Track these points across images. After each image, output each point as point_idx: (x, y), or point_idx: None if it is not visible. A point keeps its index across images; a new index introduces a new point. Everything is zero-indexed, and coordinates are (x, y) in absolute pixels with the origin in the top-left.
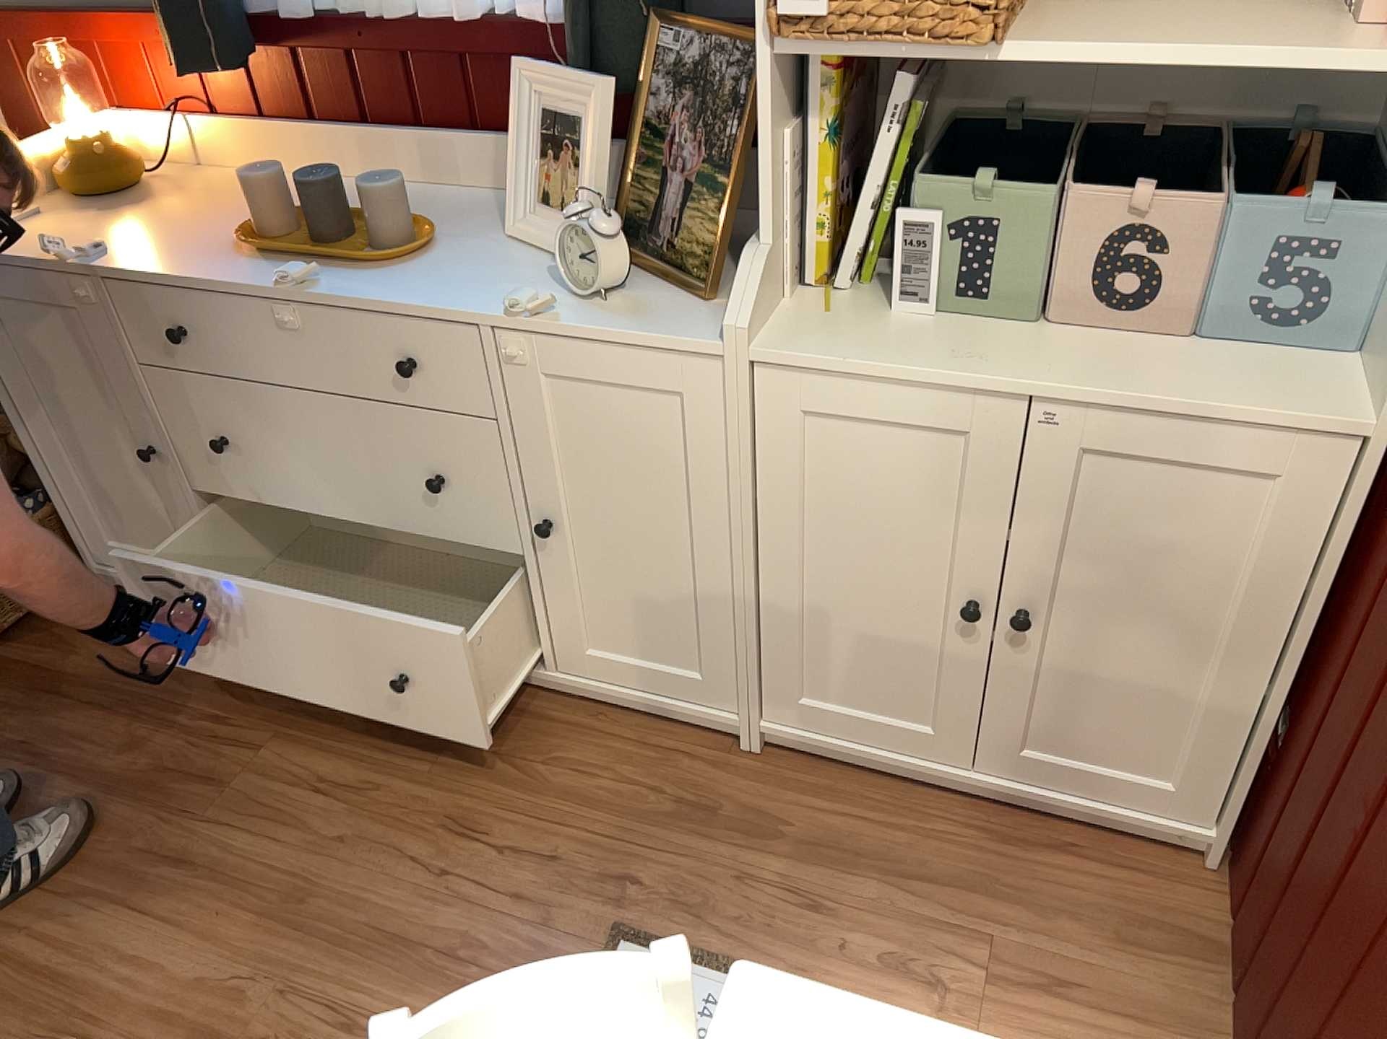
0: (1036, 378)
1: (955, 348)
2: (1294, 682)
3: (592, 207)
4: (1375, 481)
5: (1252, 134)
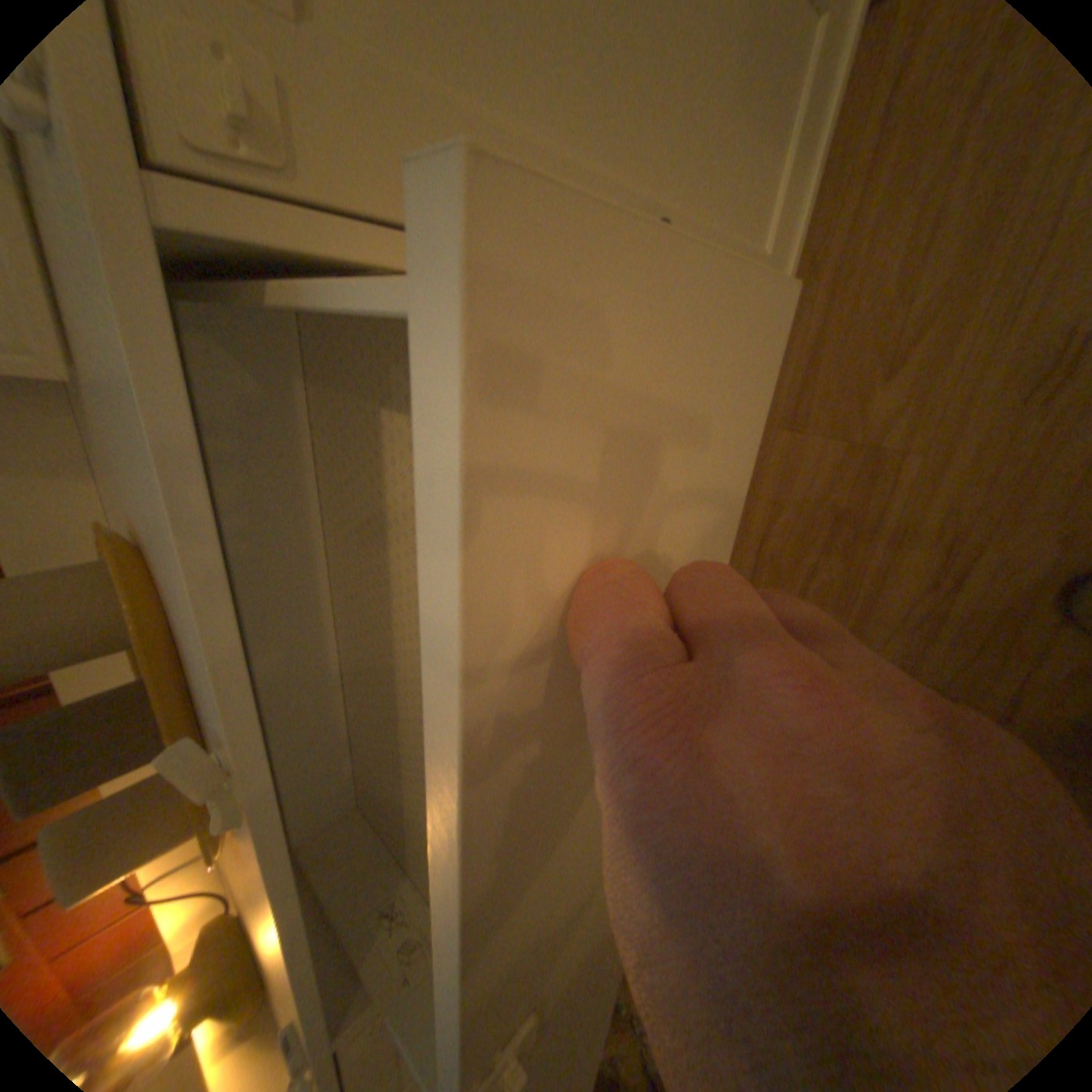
0: None
1: None
2: None
3: None
4: None
5: None
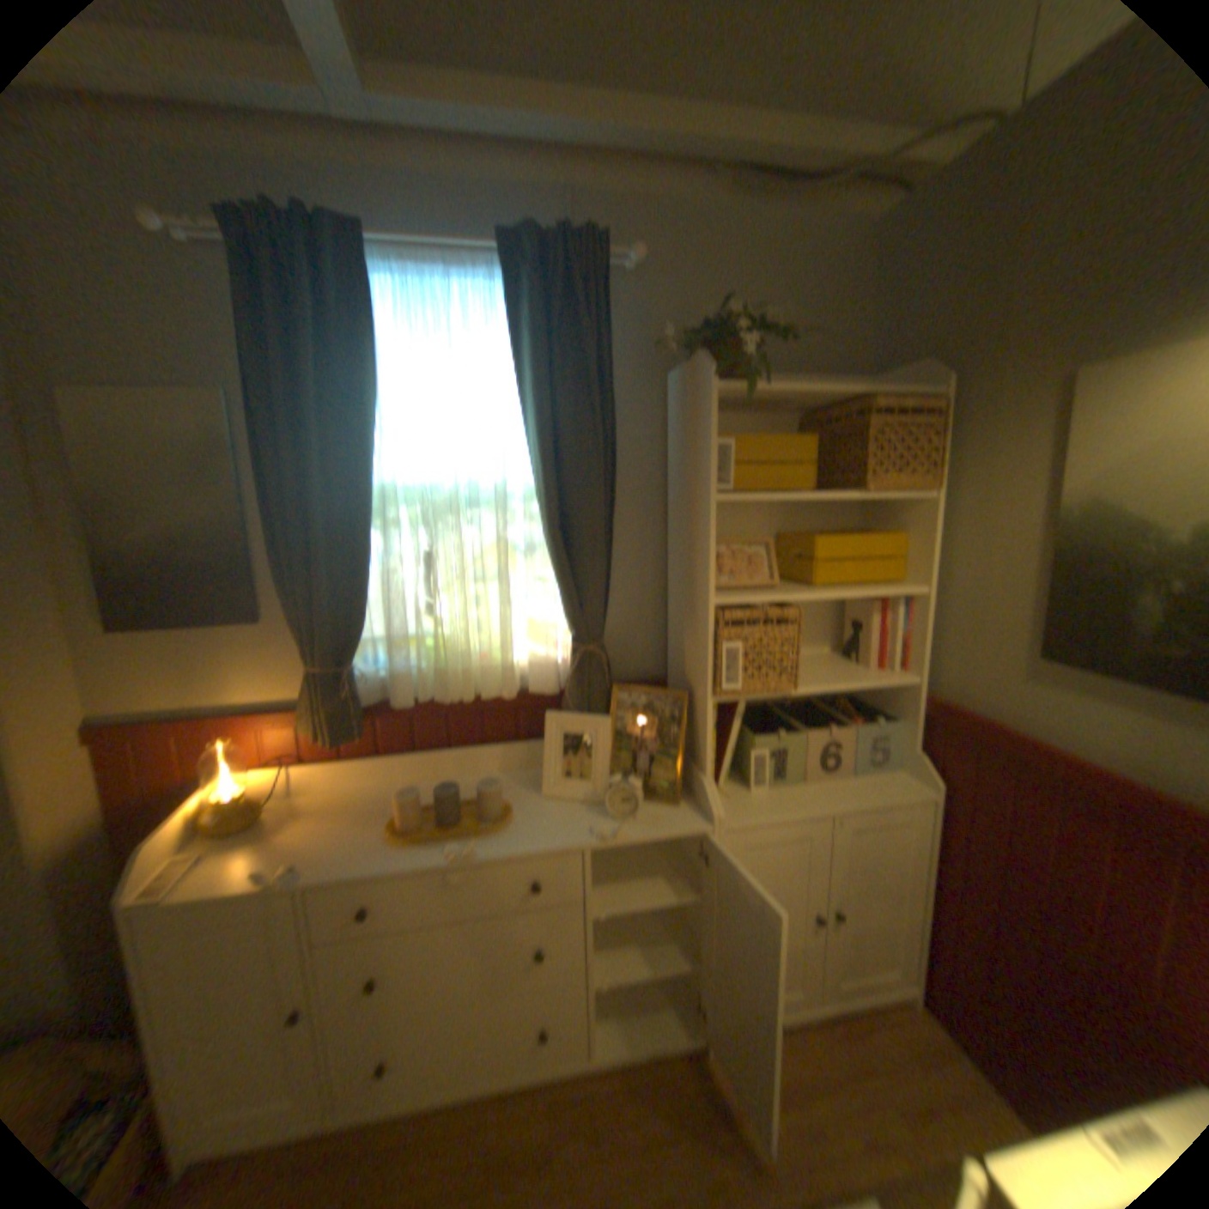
0: (833, 807)
1: (791, 802)
2: (939, 906)
3: (606, 774)
4: (949, 815)
5: (820, 697)
